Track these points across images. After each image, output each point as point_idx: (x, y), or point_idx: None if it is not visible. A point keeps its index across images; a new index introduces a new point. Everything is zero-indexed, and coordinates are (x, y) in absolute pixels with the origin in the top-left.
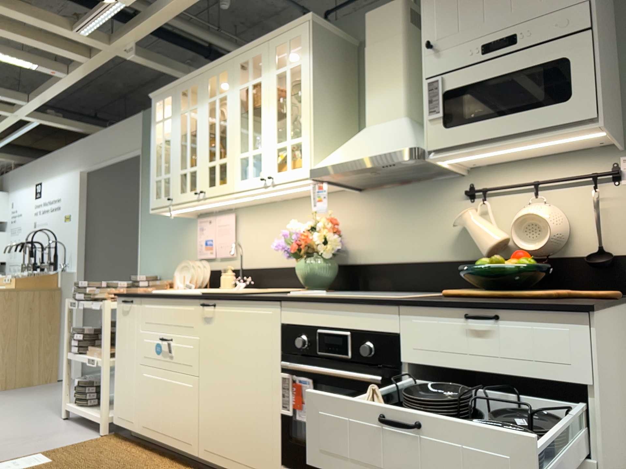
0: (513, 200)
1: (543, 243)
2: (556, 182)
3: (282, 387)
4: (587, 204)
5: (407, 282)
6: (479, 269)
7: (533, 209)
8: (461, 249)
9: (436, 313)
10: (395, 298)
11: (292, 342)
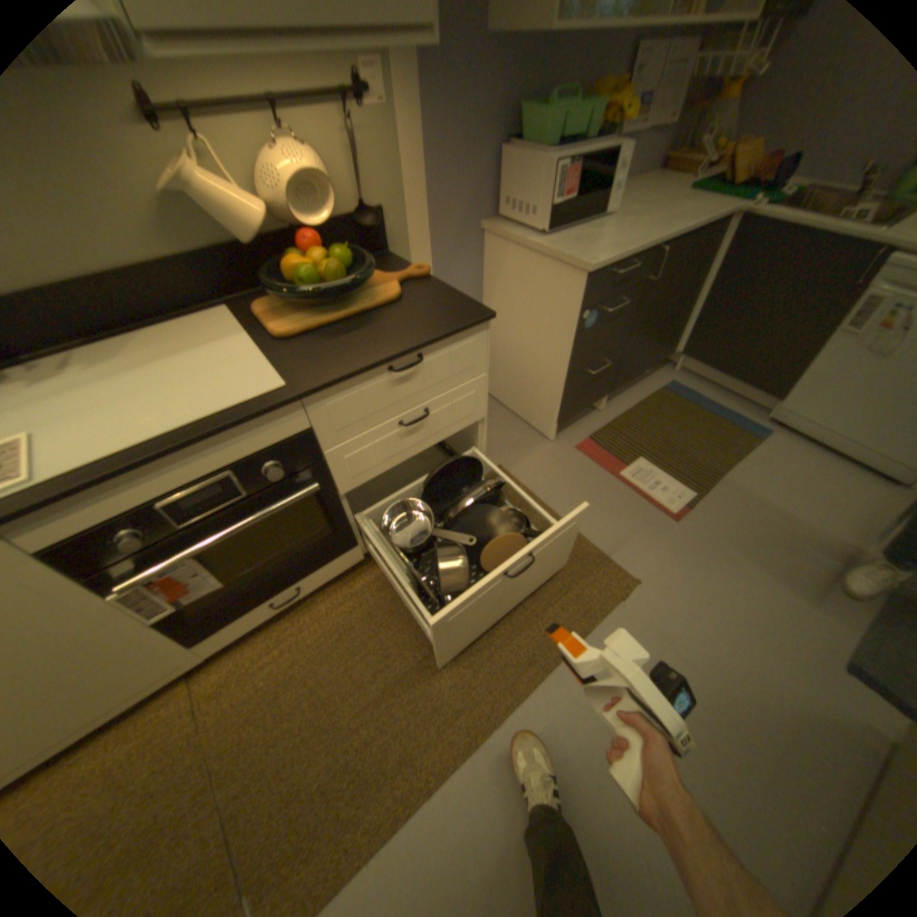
0: (236, 130)
1: (324, 214)
2: (295, 99)
3: (120, 607)
4: (334, 139)
5: (101, 315)
6: (272, 275)
7: (293, 157)
8: (178, 232)
9: (354, 382)
10: (279, 390)
11: (98, 553)
